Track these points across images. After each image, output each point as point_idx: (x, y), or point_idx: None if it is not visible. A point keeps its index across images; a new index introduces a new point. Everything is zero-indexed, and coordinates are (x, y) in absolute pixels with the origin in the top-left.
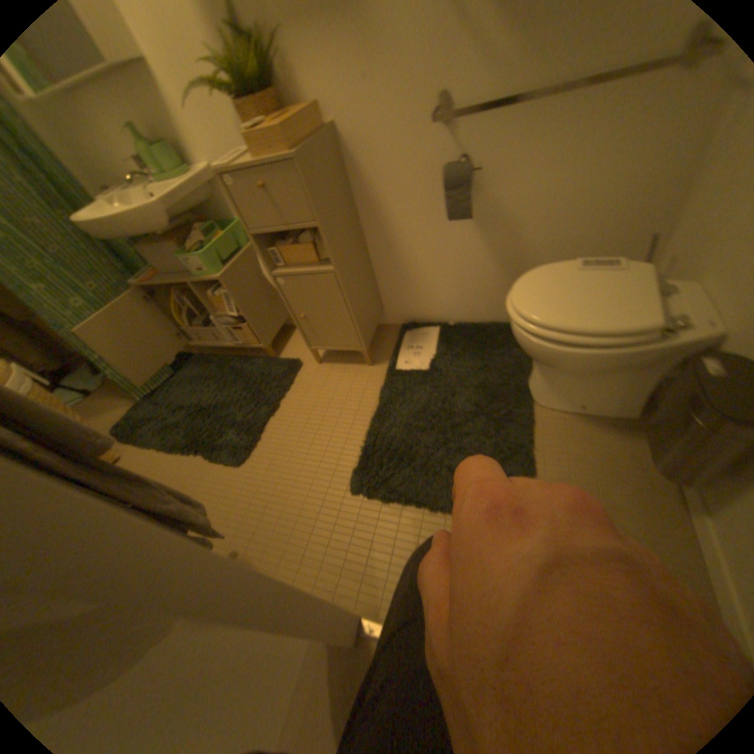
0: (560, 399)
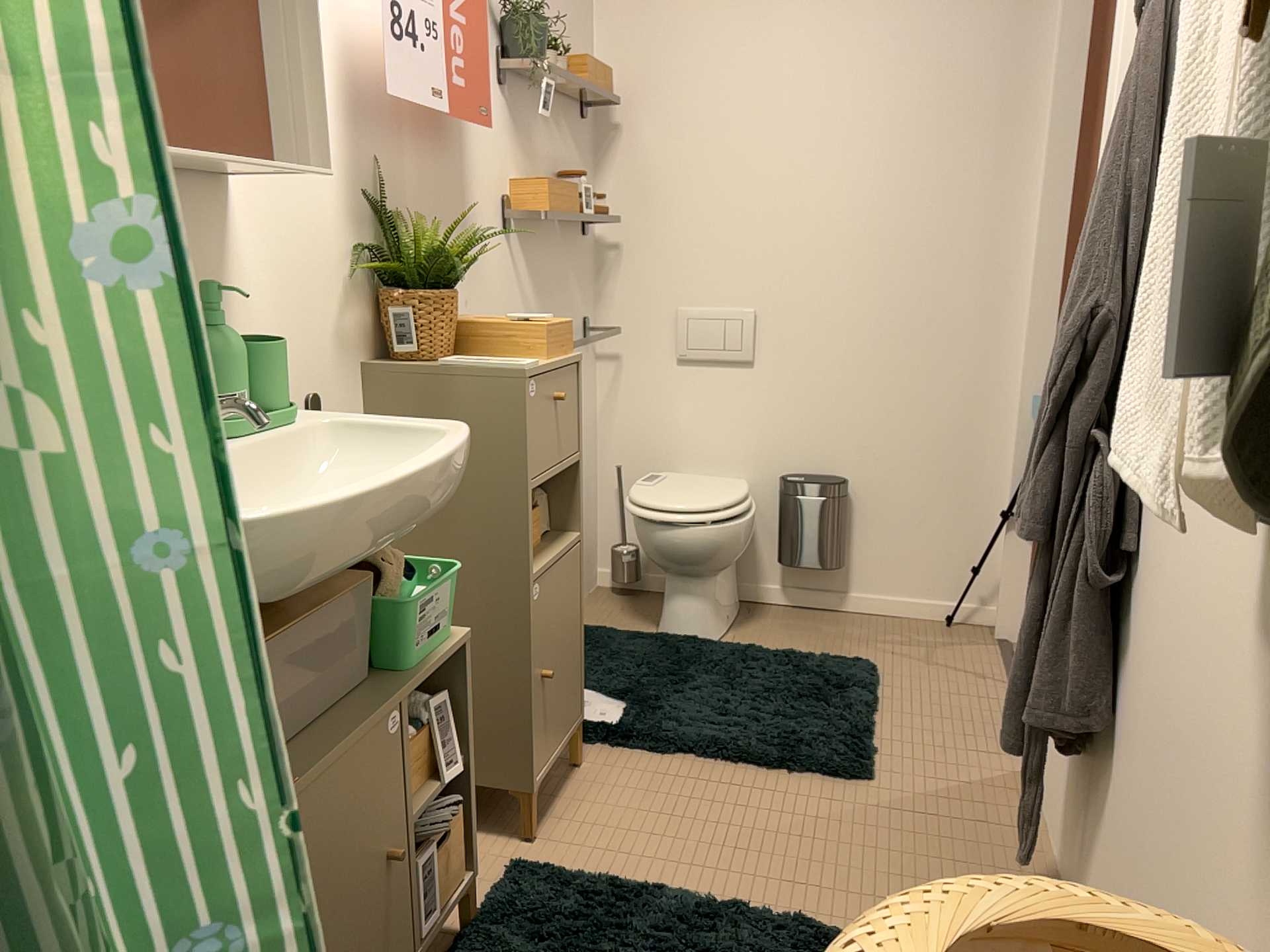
0: (721, 622)
